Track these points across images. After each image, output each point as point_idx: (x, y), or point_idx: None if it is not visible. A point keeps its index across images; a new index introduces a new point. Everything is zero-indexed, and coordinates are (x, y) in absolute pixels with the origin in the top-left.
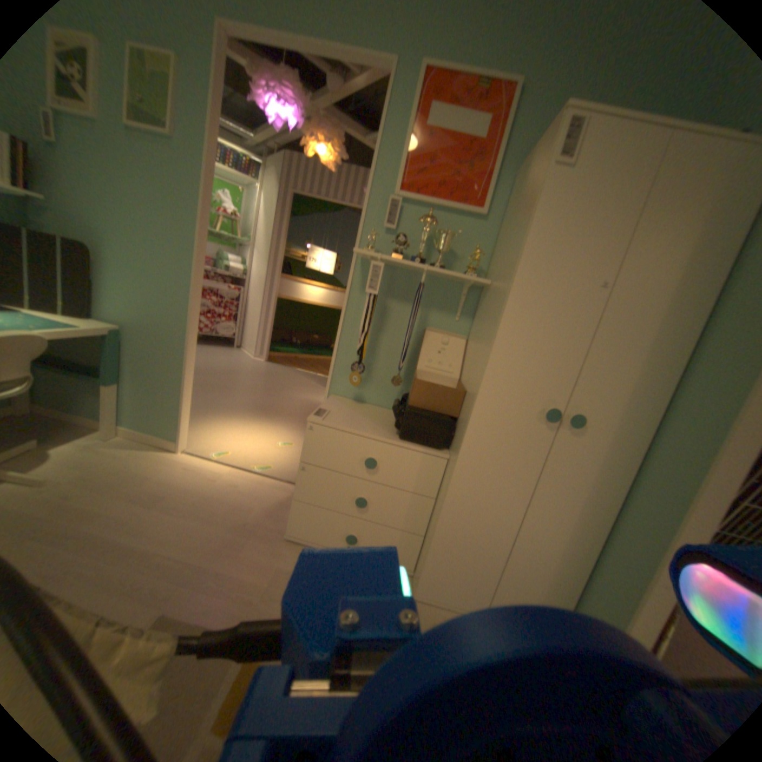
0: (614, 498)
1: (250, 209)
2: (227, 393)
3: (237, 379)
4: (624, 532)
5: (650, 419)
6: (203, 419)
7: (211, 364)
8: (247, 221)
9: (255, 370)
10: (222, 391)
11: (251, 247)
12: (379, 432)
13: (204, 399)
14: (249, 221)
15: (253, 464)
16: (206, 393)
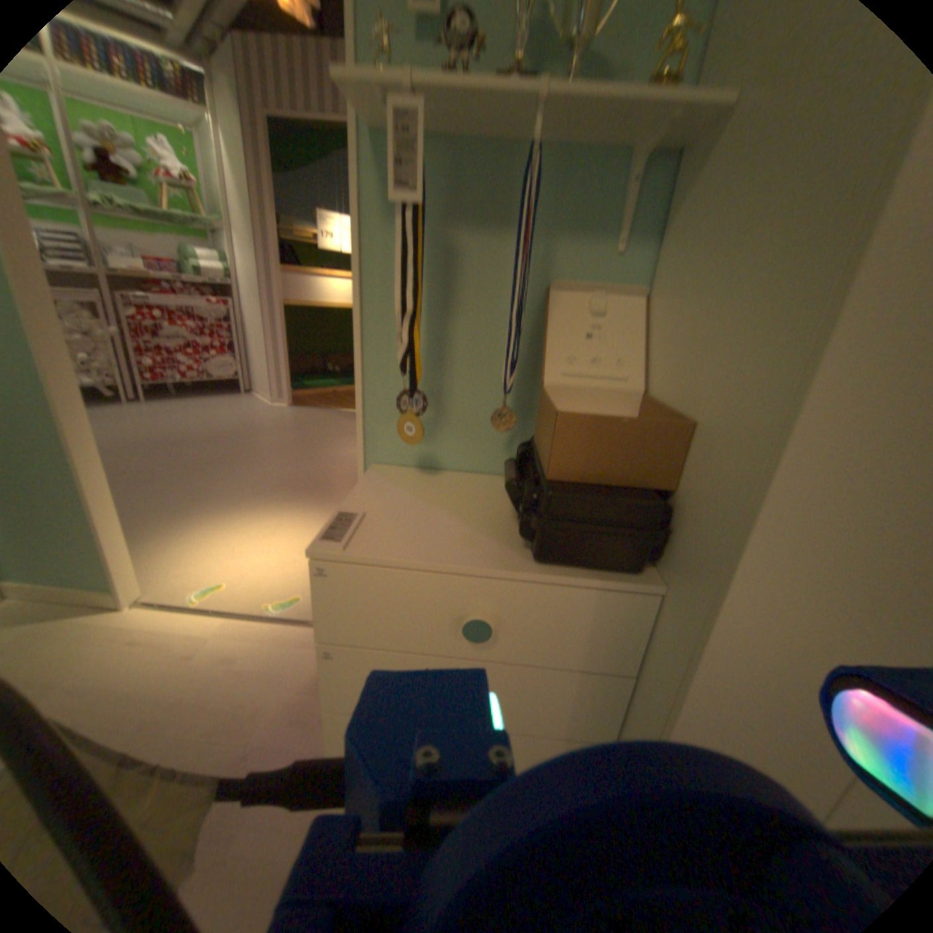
0: None
1: (210, 162)
2: (227, 466)
3: (245, 440)
4: None
5: None
6: (181, 523)
7: (204, 423)
8: (211, 183)
9: (274, 419)
10: (218, 465)
11: (226, 226)
12: (488, 548)
13: (188, 484)
14: (213, 182)
15: (268, 598)
16: (191, 472)
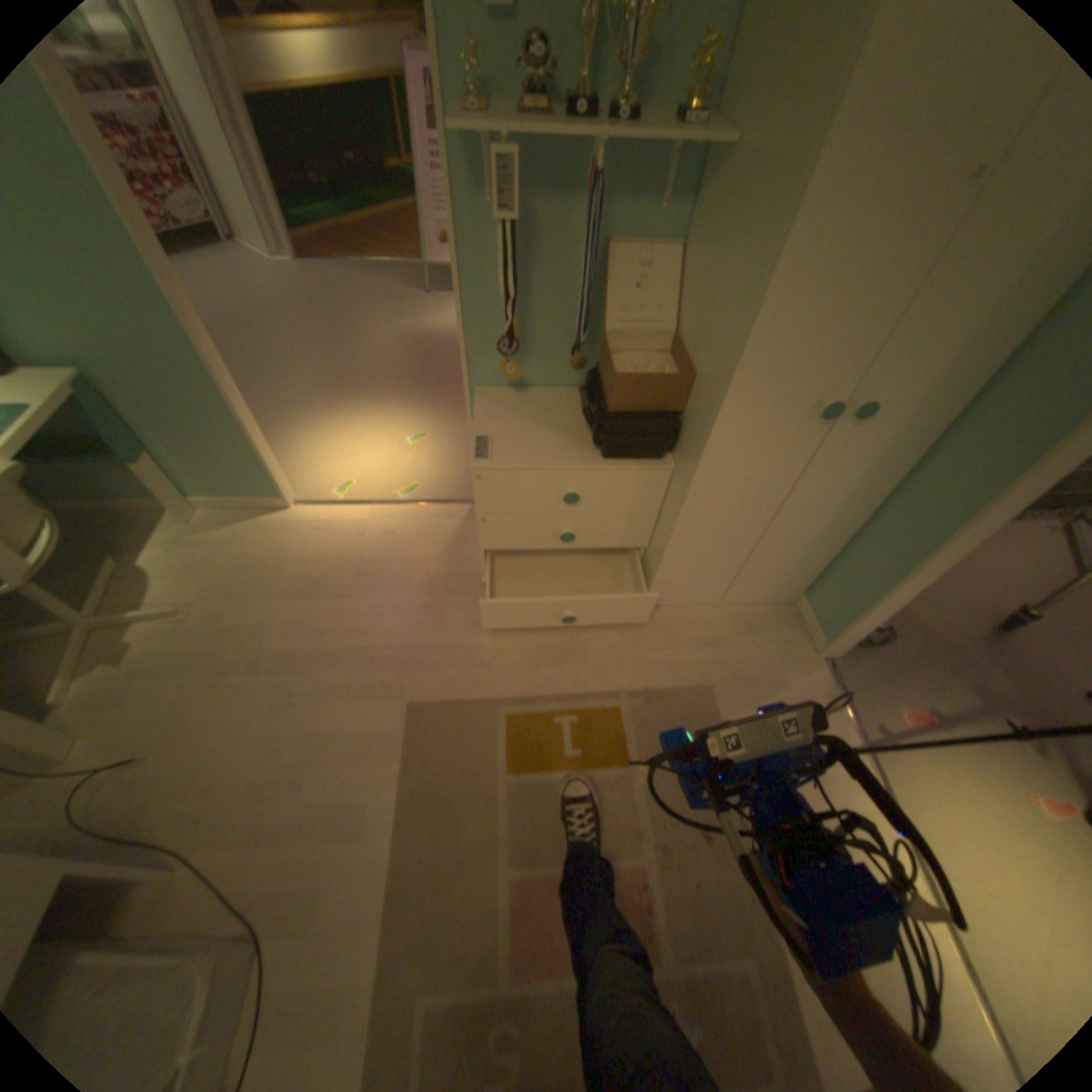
0: (890, 478)
1: None
2: (278, 360)
3: (275, 322)
4: (892, 509)
5: (973, 380)
6: (280, 430)
7: (213, 301)
8: None
9: (288, 285)
10: (269, 361)
11: None
12: (572, 450)
13: (255, 387)
14: None
15: (392, 486)
16: (248, 373)
